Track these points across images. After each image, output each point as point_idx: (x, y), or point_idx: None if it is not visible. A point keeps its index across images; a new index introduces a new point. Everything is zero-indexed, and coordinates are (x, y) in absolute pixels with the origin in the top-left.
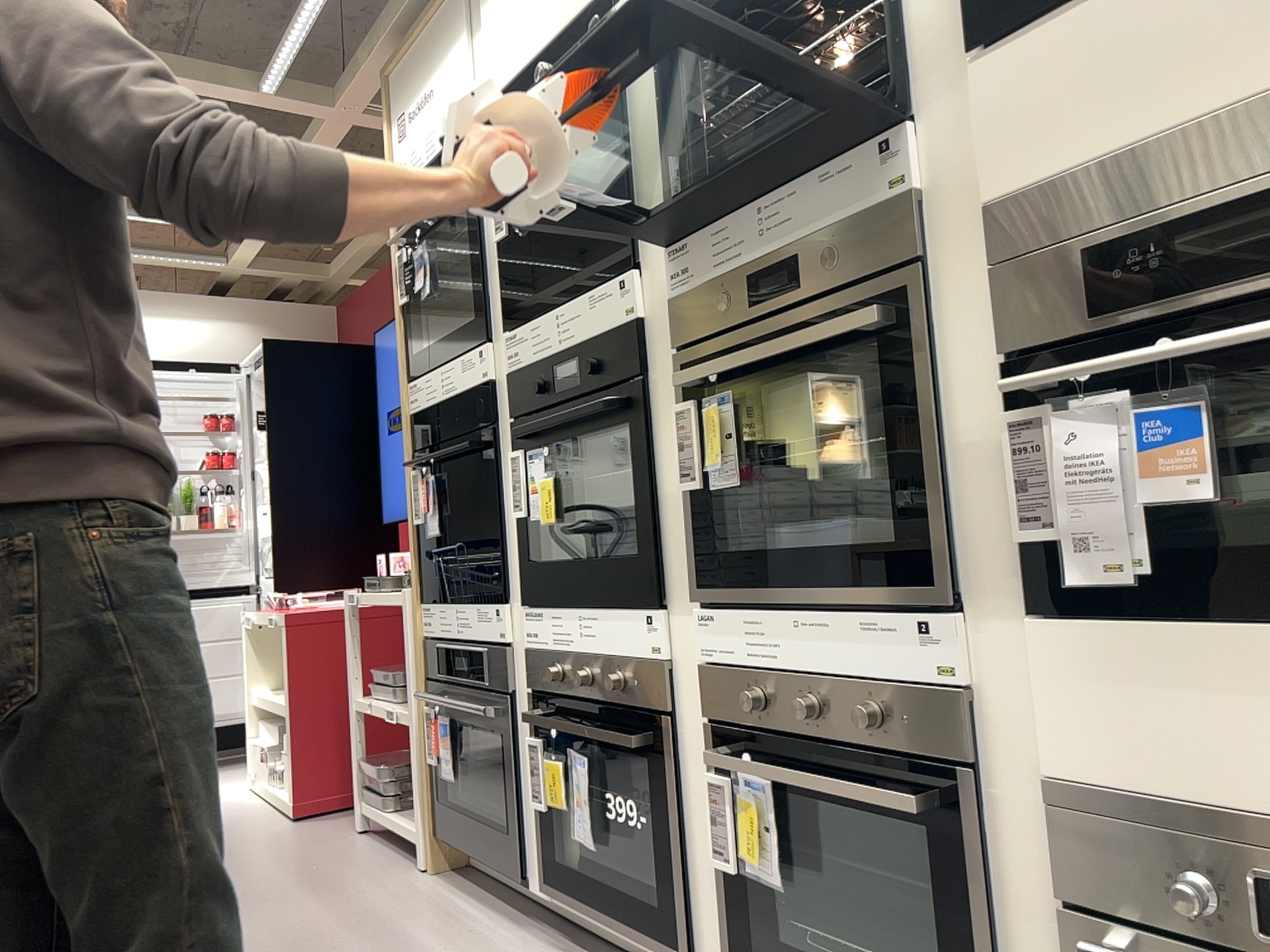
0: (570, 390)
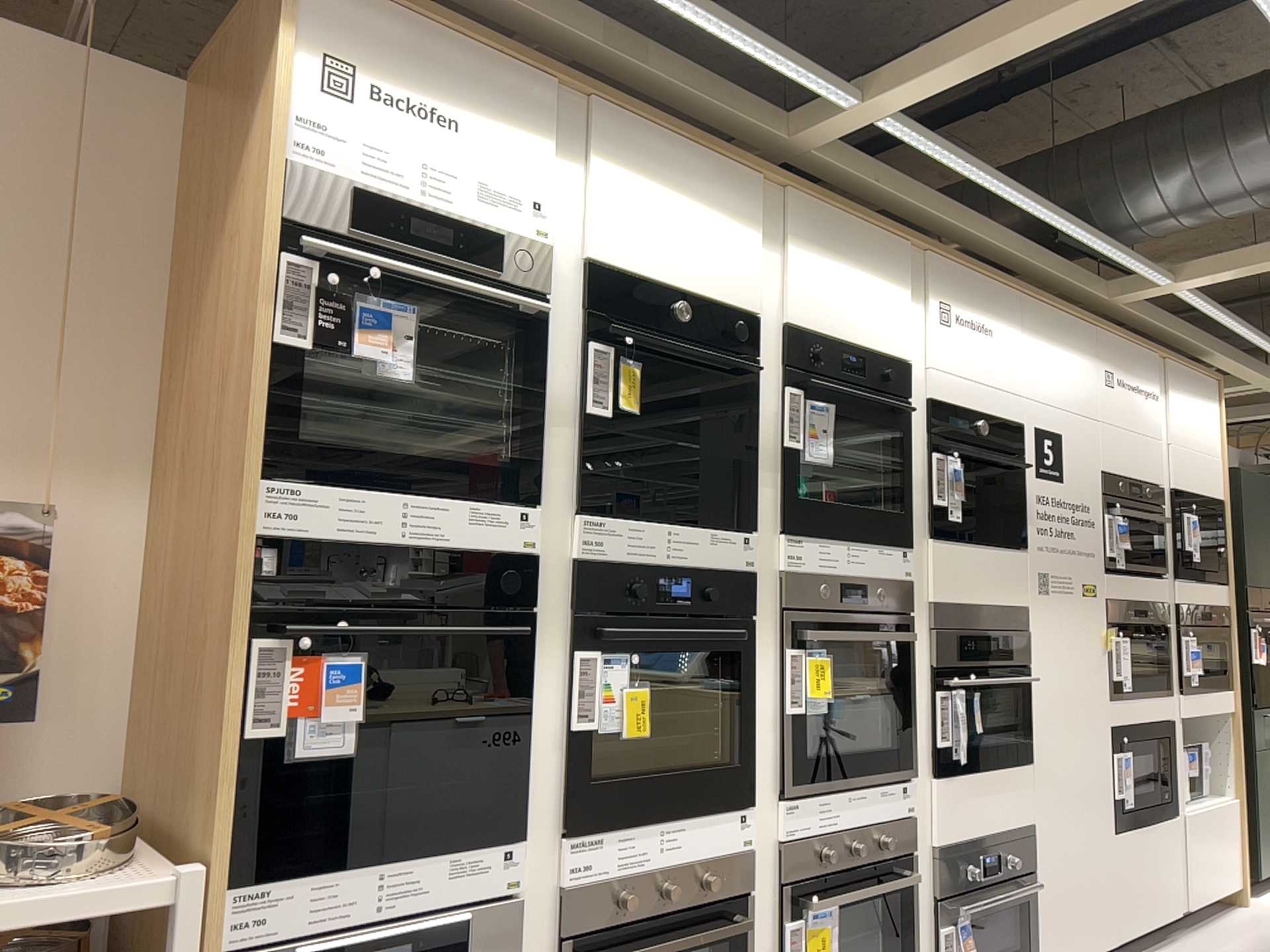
0: (677, 603)
